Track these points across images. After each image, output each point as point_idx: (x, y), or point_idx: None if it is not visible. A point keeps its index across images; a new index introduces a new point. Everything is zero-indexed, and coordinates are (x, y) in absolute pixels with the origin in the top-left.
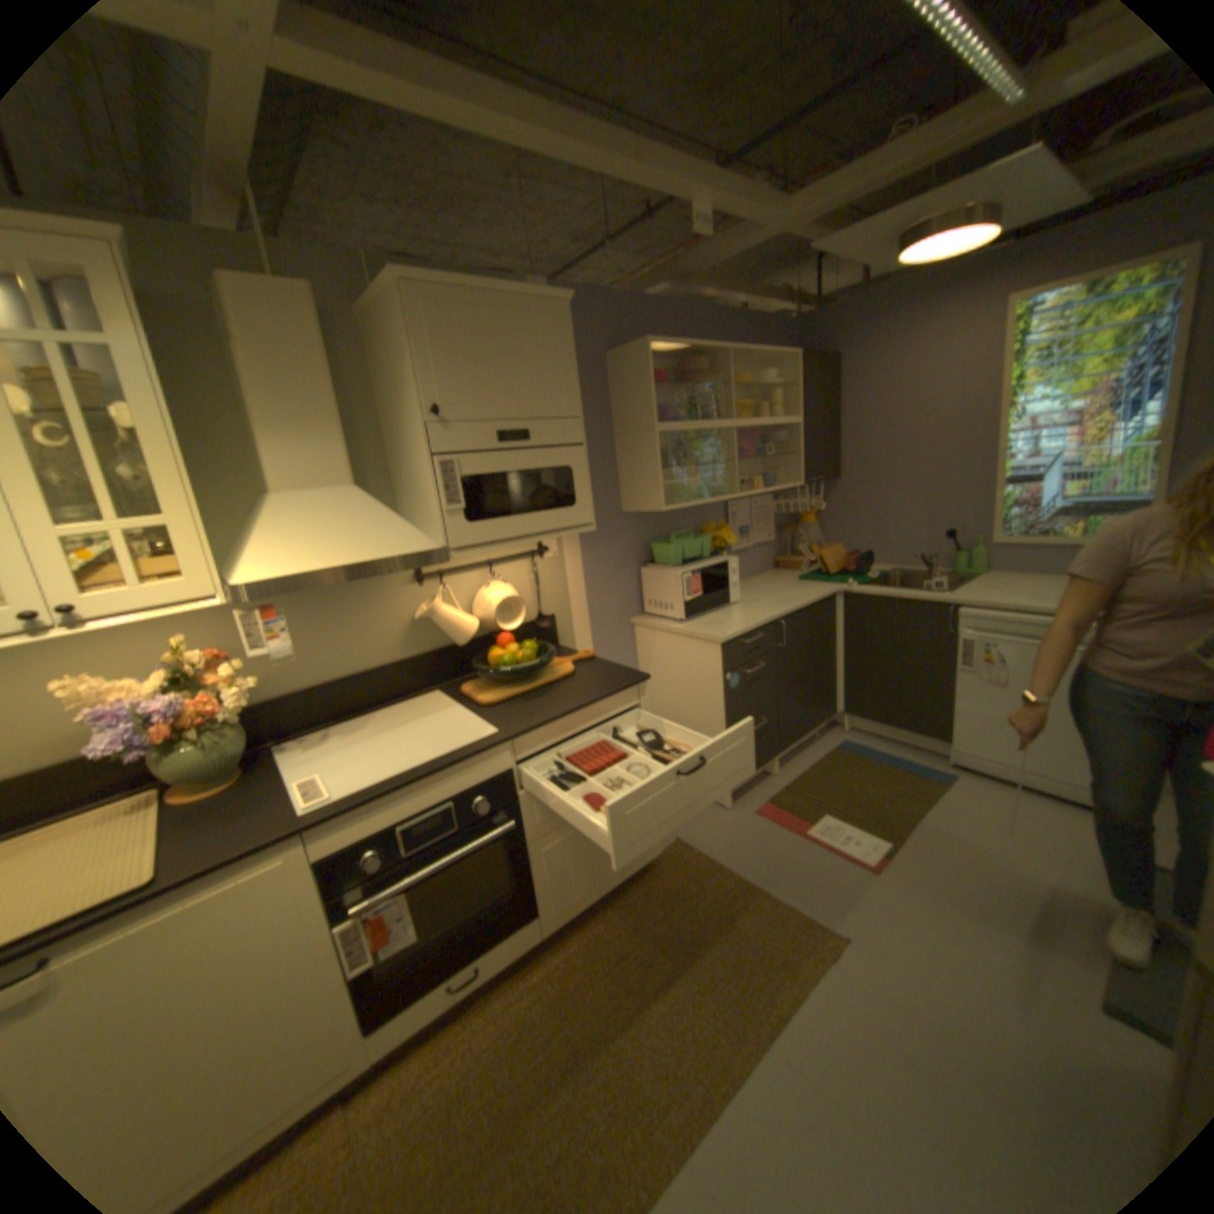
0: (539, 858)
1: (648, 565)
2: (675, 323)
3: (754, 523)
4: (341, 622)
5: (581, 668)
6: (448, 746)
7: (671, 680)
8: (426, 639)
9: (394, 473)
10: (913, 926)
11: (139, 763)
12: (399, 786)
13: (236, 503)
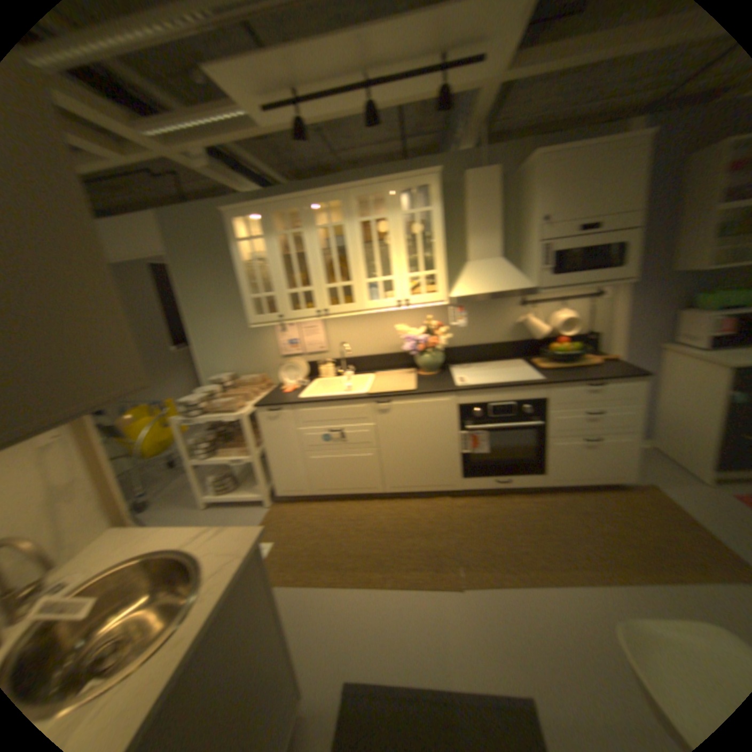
0: (551, 447)
1: (689, 309)
2: None
3: None
4: (483, 320)
5: (606, 364)
6: (517, 379)
7: (684, 390)
8: (519, 334)
9: (520, 250)
10: None
11: (411, 357)
12: (492, 387)
13: (453, 266)
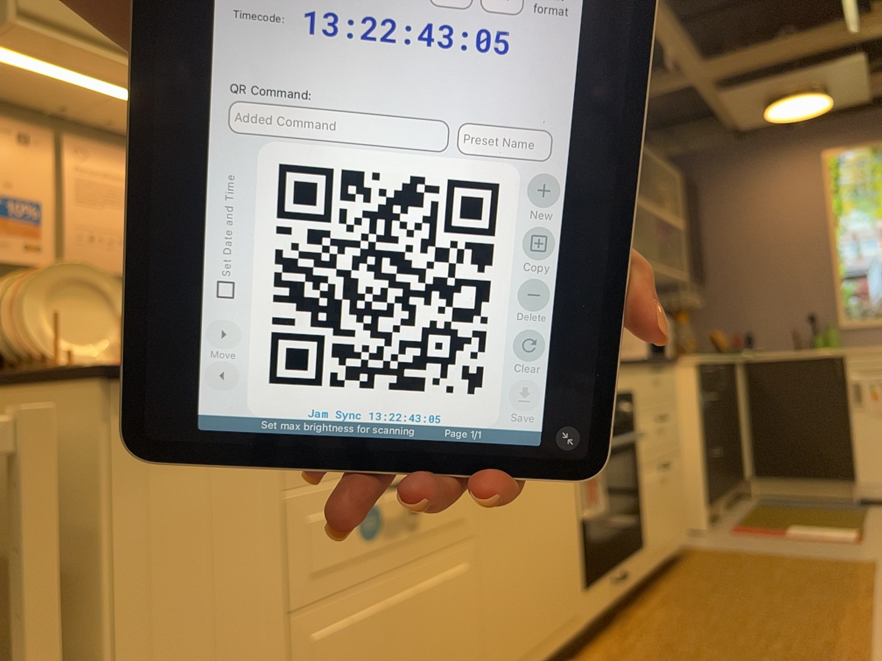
0: (645, 485)
1: None
2: None
3: None
4: None
5: None
6: None
7: None
8: None
9: None
10: None
11: None
12: None
13: None
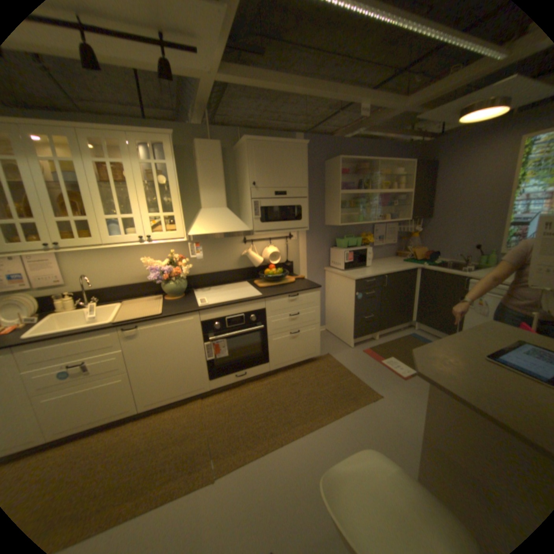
0: (271, 342)
1: (334, 247)
2: (358, 148)
3: (387, 235)
4: (218, 253)
5: (297, 281)
6: (245, 296)
7: (336, 294)
8: (245, 263)
9: (240, 204)
10: (412, 399)
11: (159, 285)
12: (228, 304)
13: (192, 211)
